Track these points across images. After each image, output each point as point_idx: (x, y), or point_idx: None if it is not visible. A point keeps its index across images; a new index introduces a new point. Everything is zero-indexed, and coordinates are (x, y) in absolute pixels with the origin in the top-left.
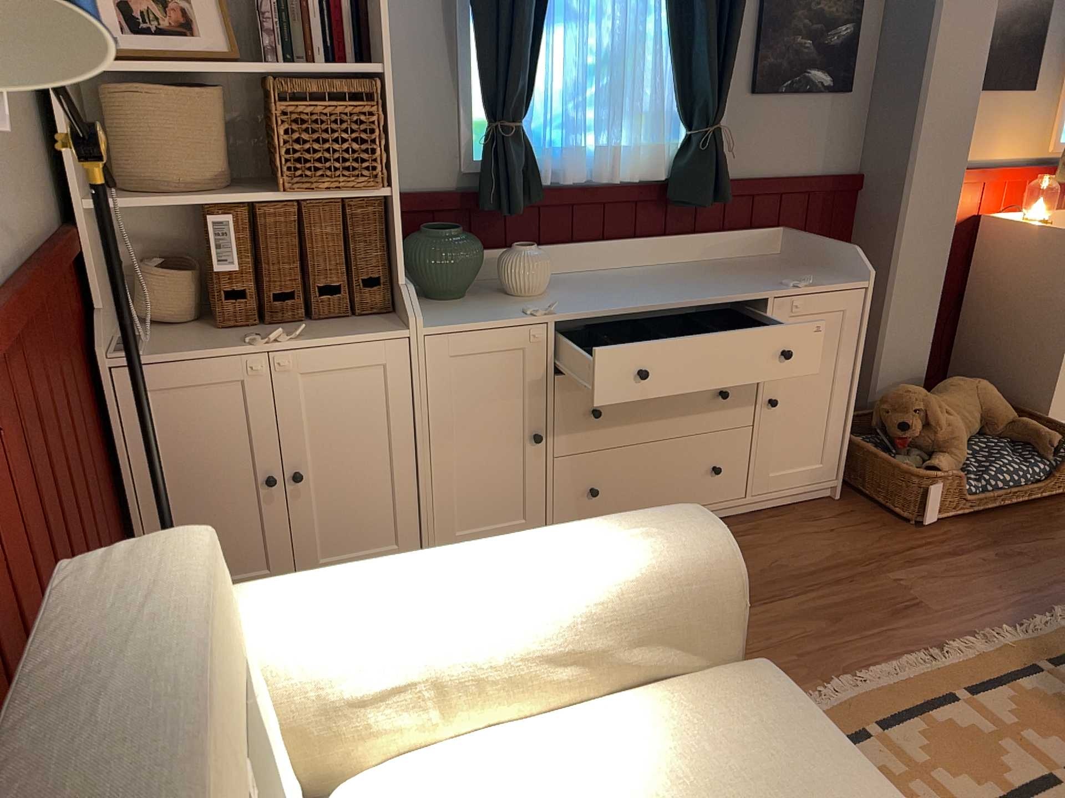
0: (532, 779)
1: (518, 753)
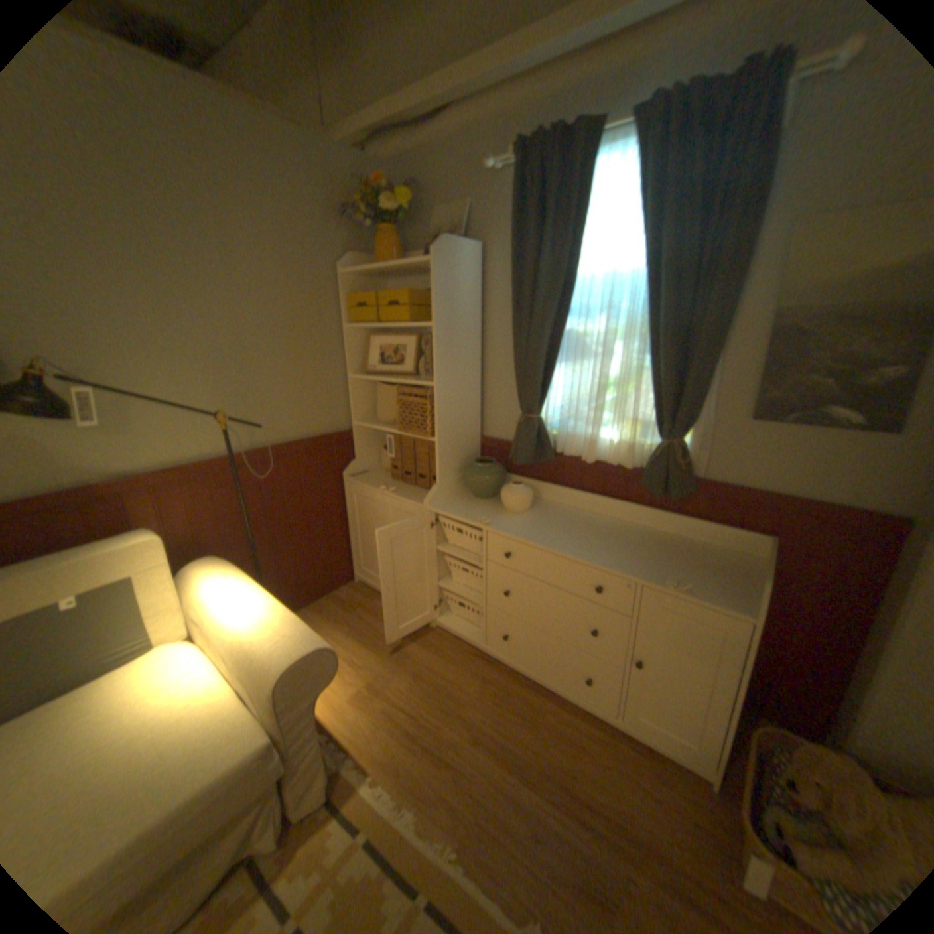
0: (177, 687)
1: (194, 678)
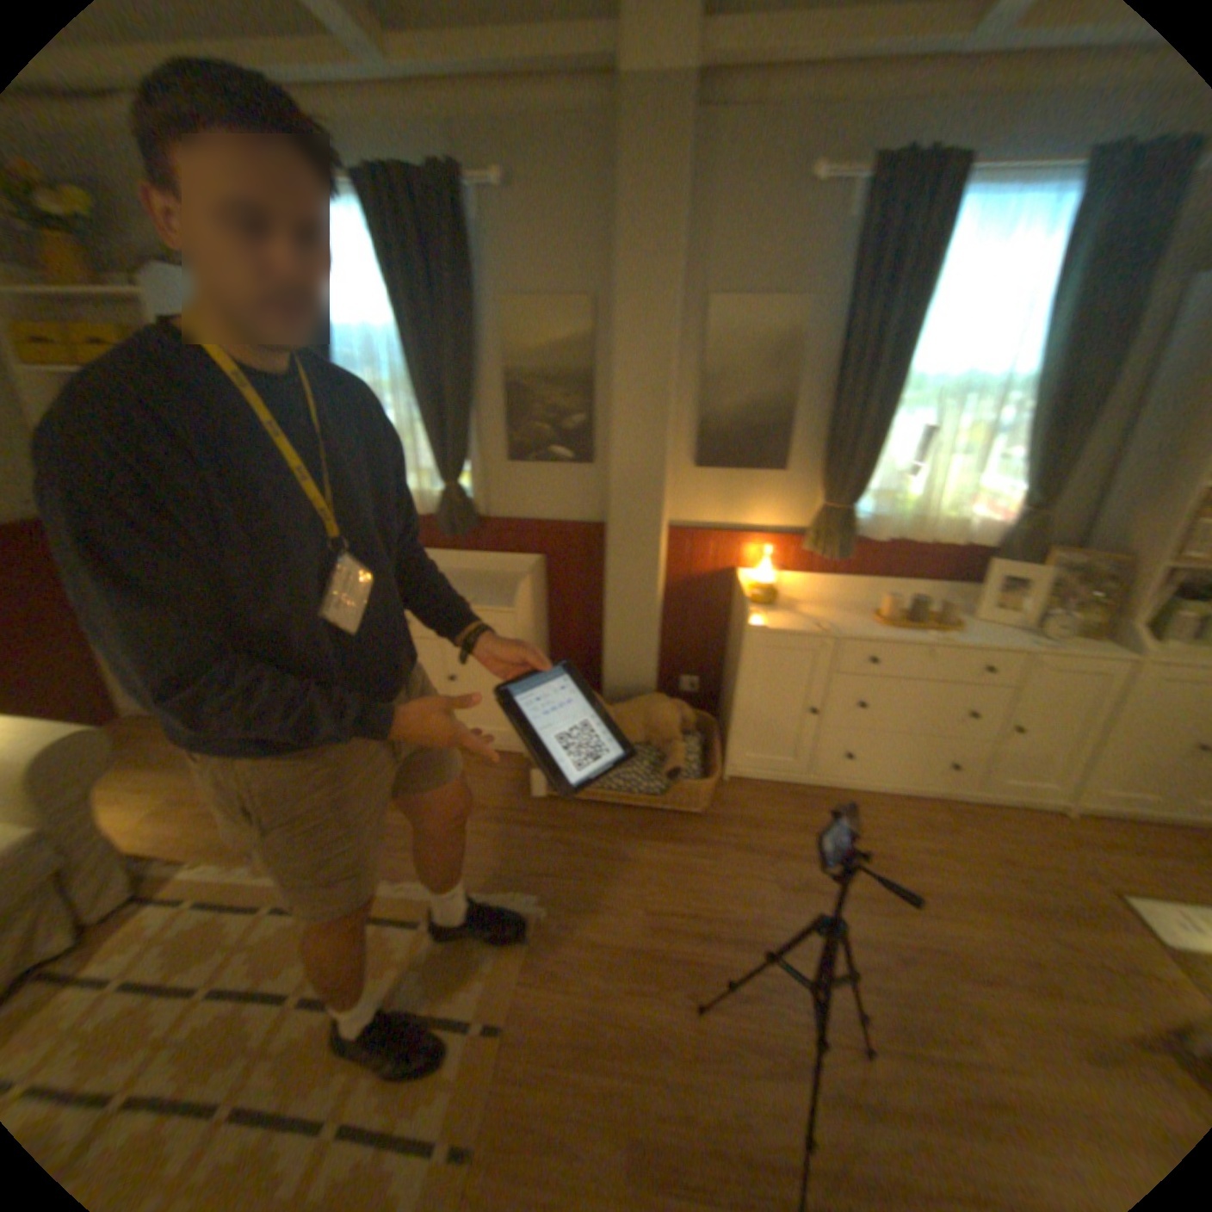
0: None
1: None
